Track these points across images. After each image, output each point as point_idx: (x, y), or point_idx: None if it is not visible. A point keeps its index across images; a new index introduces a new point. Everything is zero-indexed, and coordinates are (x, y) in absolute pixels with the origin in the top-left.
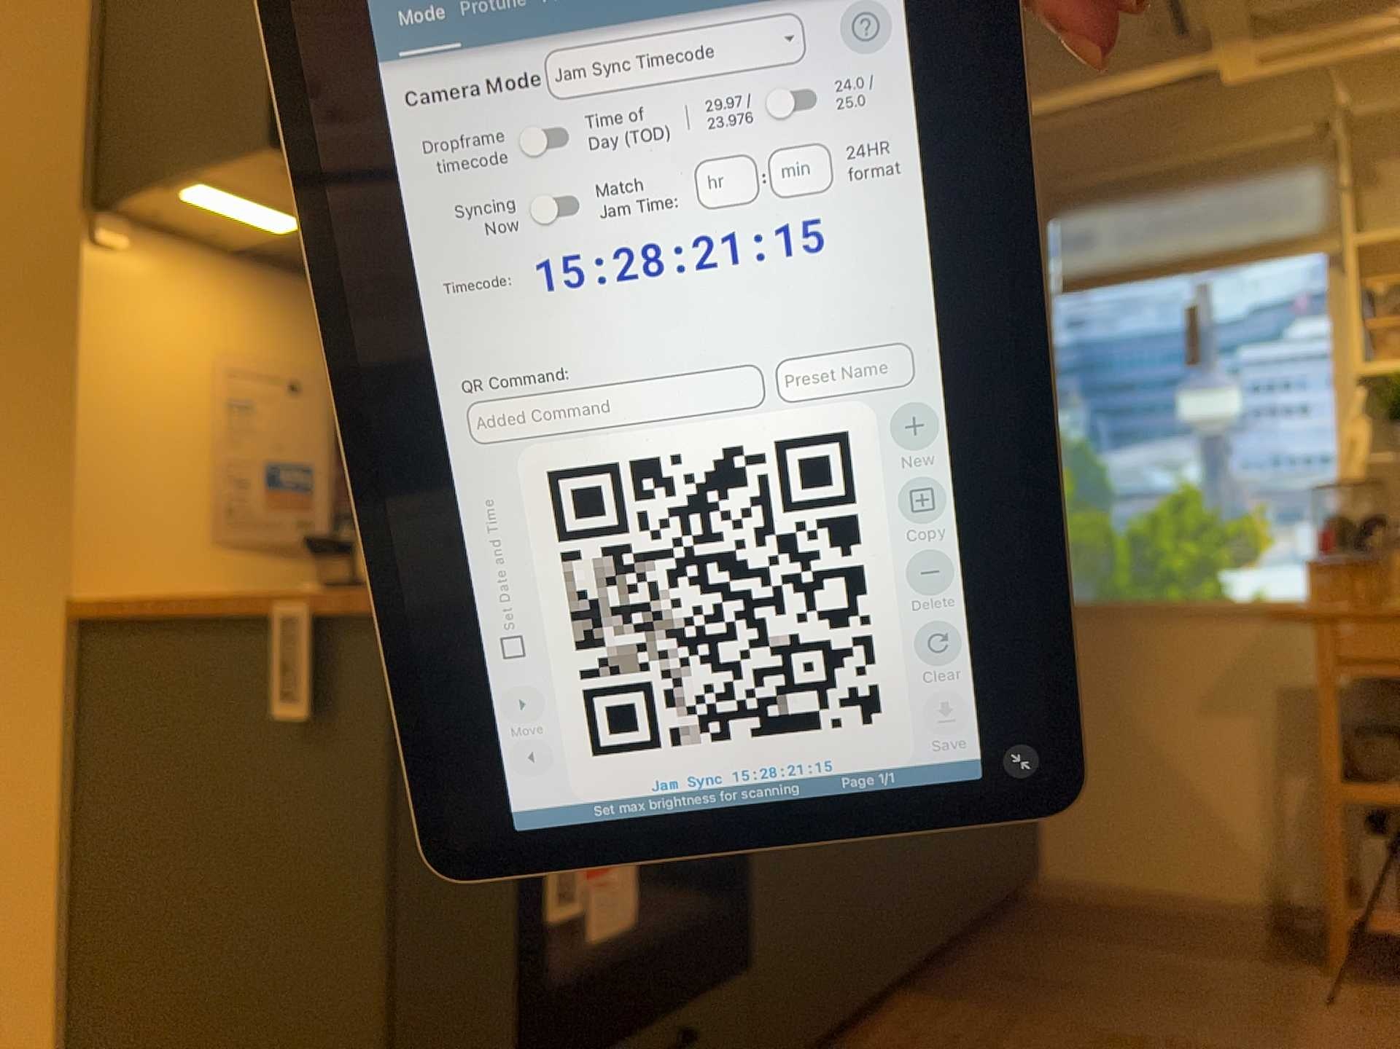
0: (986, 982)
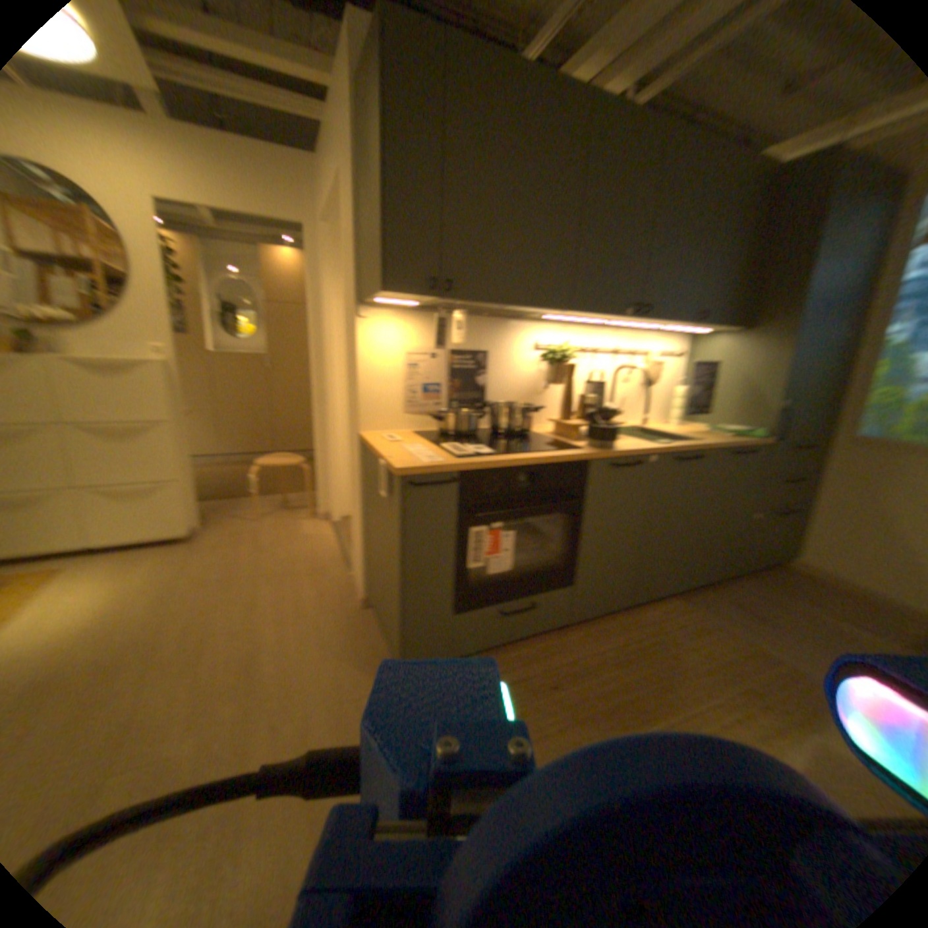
0: (725, 603)
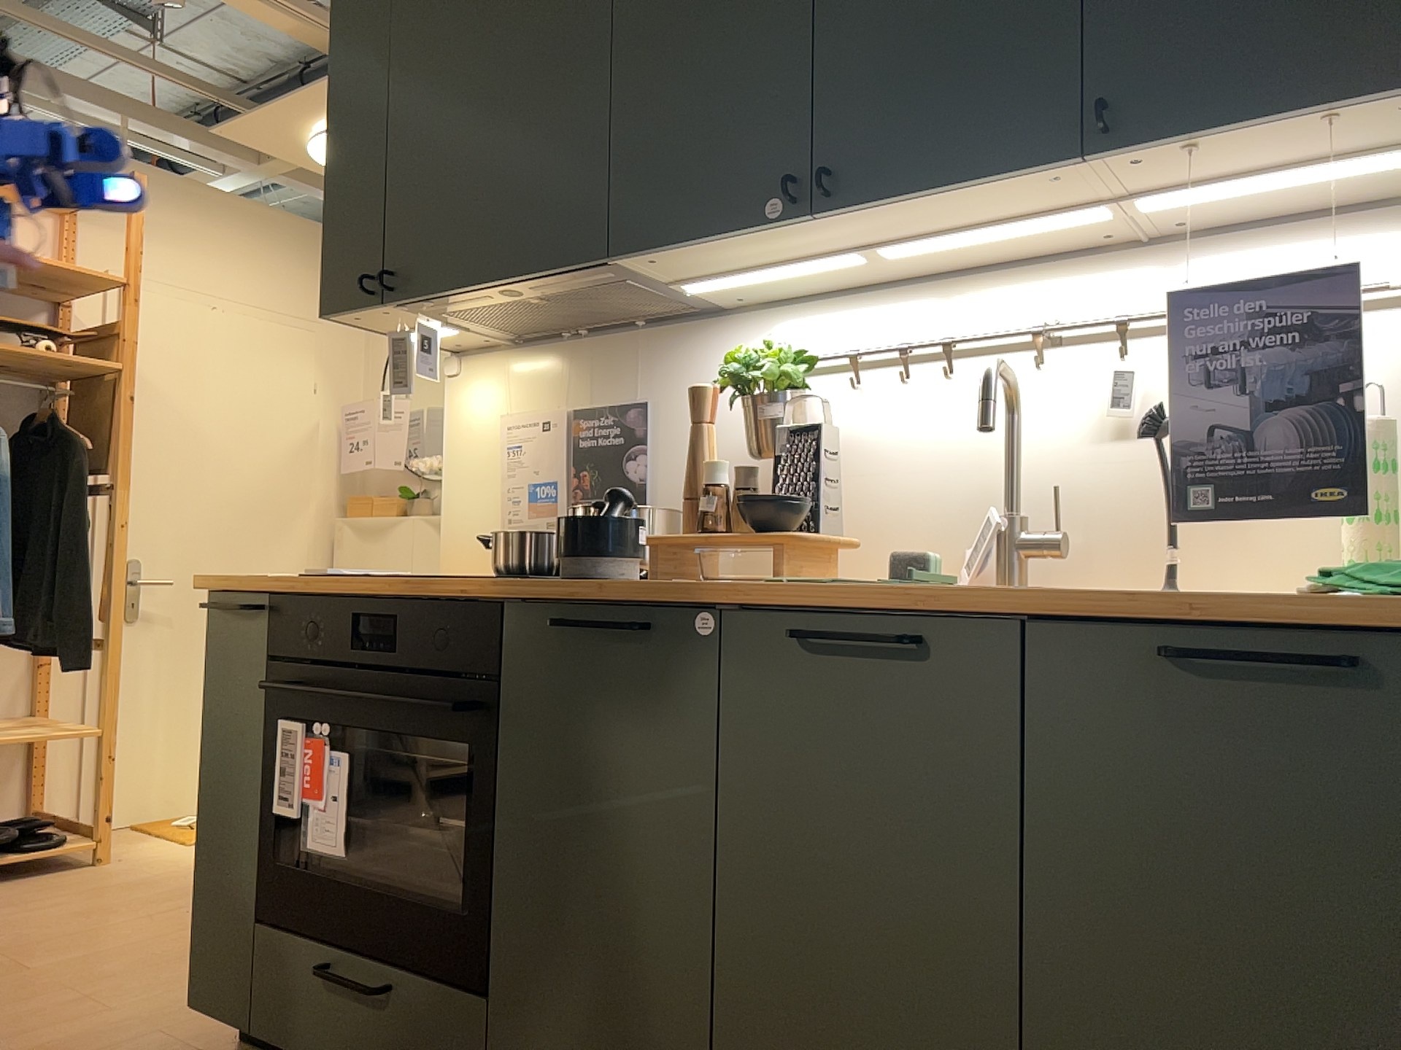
0: None
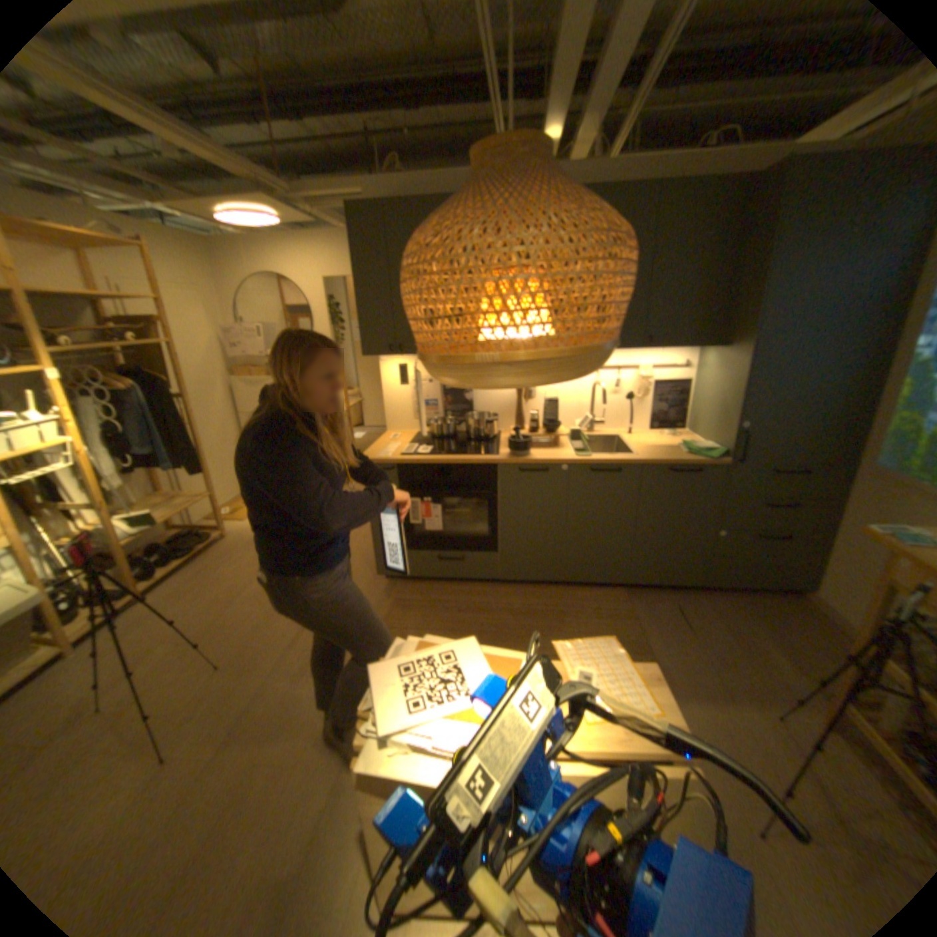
0: (667, 607)
